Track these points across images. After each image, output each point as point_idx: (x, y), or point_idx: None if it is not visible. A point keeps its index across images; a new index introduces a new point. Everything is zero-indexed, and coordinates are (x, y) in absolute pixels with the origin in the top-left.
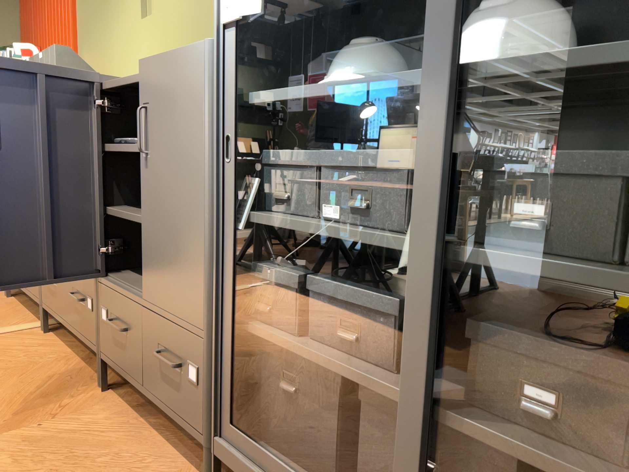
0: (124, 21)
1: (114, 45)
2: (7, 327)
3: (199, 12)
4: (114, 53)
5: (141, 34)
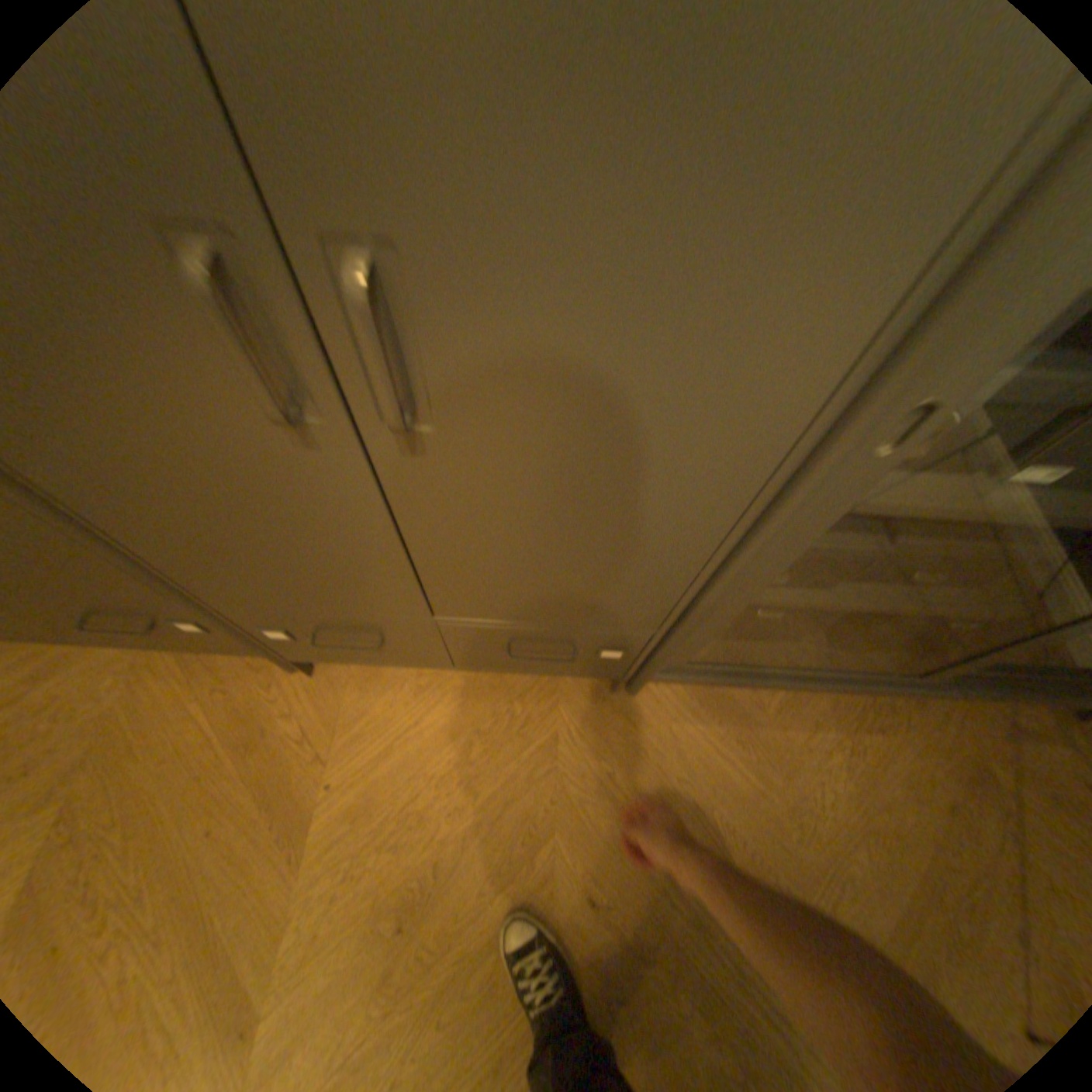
0: None
1: None
2: None
3: None
4: None
5: None
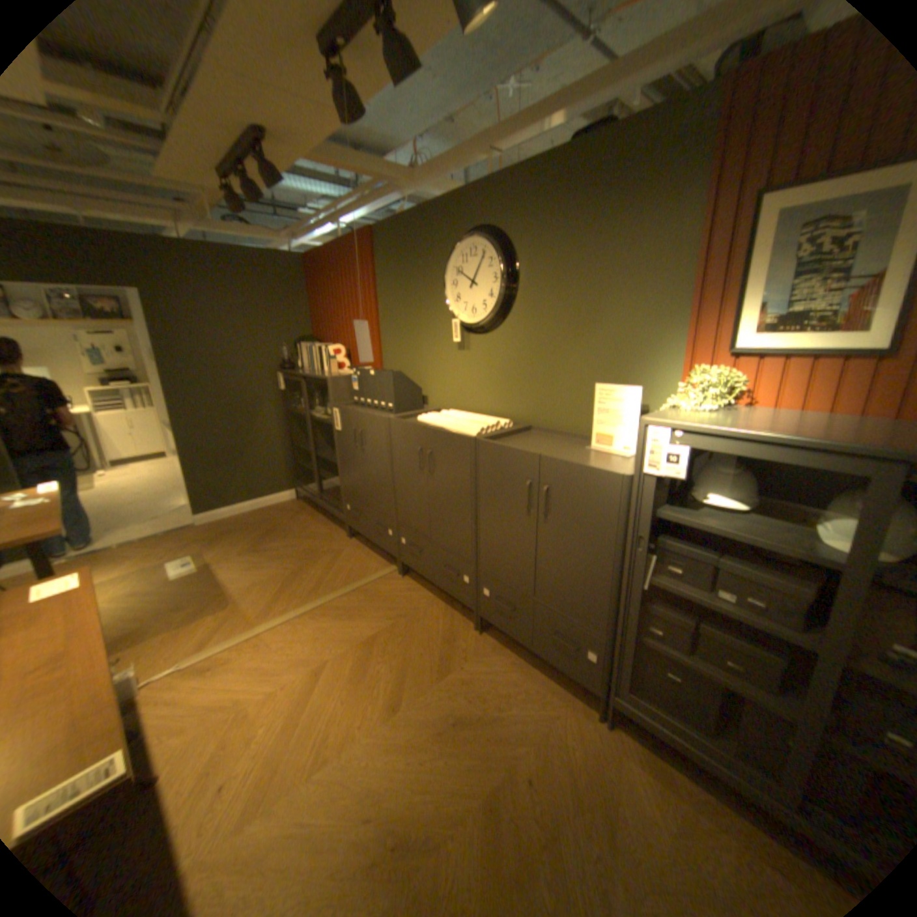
0: (437, 345)
1: (424, 359)
2: (375, 574)
3: (524, 364)
4: (425, 366)
5: (457, 361)
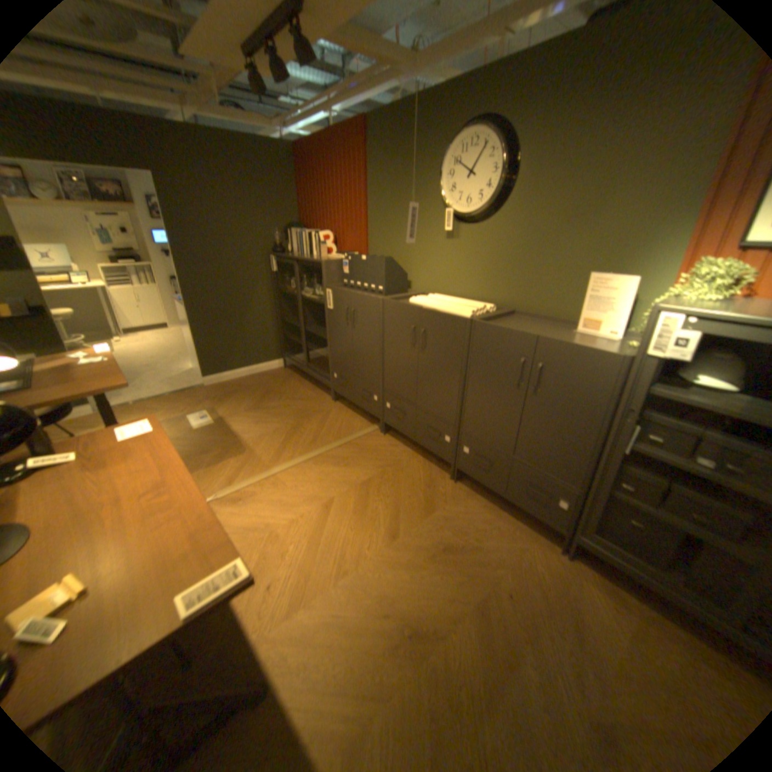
0: (425, 233)
1: (411, 246)
2: (362, 430)
3: (514, 252)
4: (411, 252)
5: (445, 248)
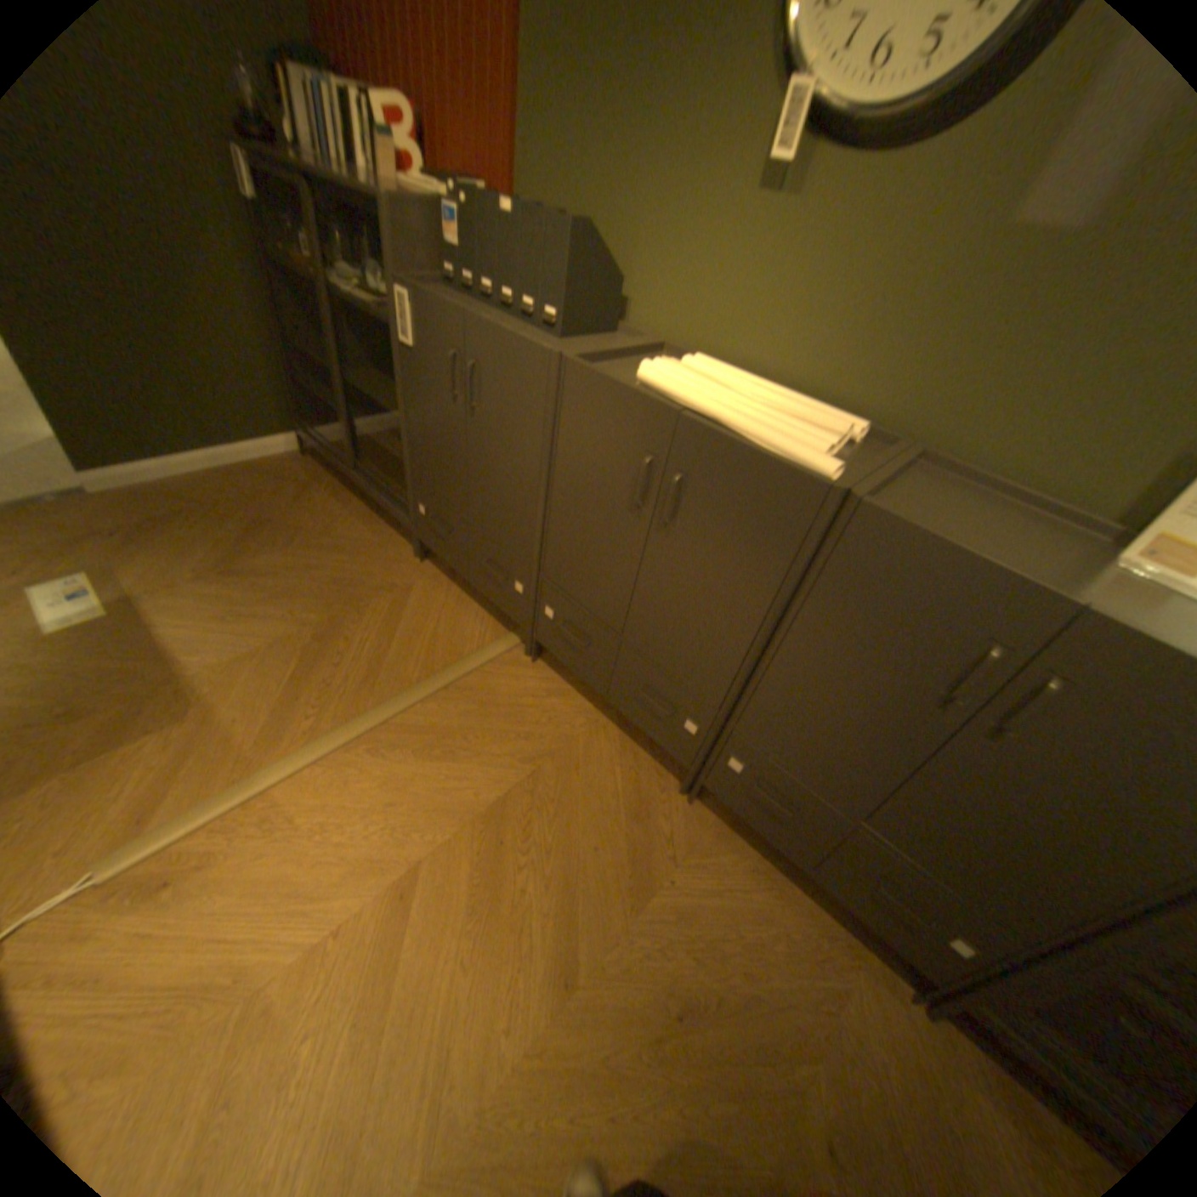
0: (694, 157)
1: (643, 194)
2: (483, 652)
3: (975, 276)
4: (640, 214)
5: (747, 220)
